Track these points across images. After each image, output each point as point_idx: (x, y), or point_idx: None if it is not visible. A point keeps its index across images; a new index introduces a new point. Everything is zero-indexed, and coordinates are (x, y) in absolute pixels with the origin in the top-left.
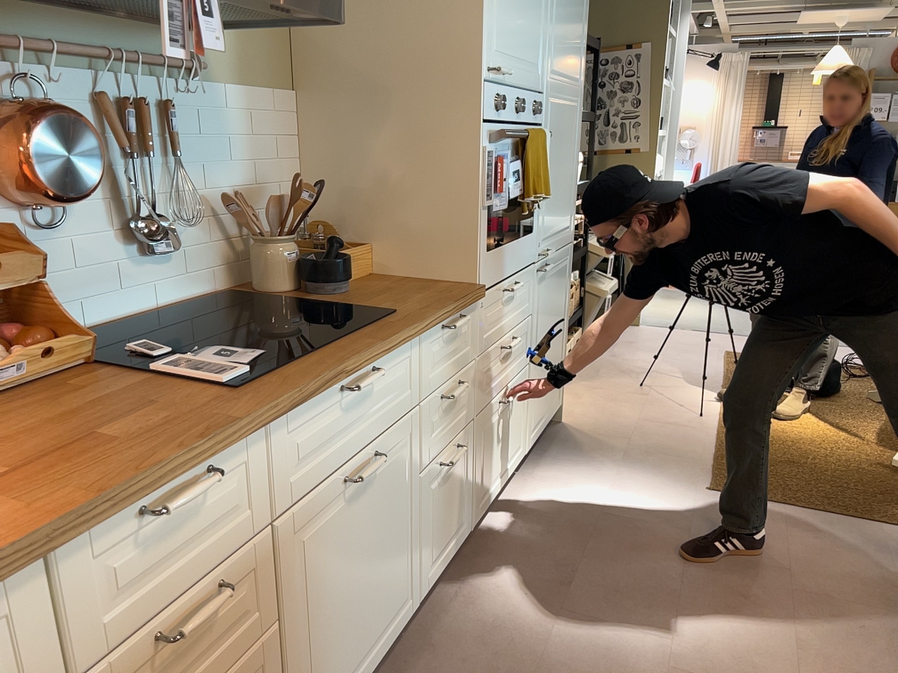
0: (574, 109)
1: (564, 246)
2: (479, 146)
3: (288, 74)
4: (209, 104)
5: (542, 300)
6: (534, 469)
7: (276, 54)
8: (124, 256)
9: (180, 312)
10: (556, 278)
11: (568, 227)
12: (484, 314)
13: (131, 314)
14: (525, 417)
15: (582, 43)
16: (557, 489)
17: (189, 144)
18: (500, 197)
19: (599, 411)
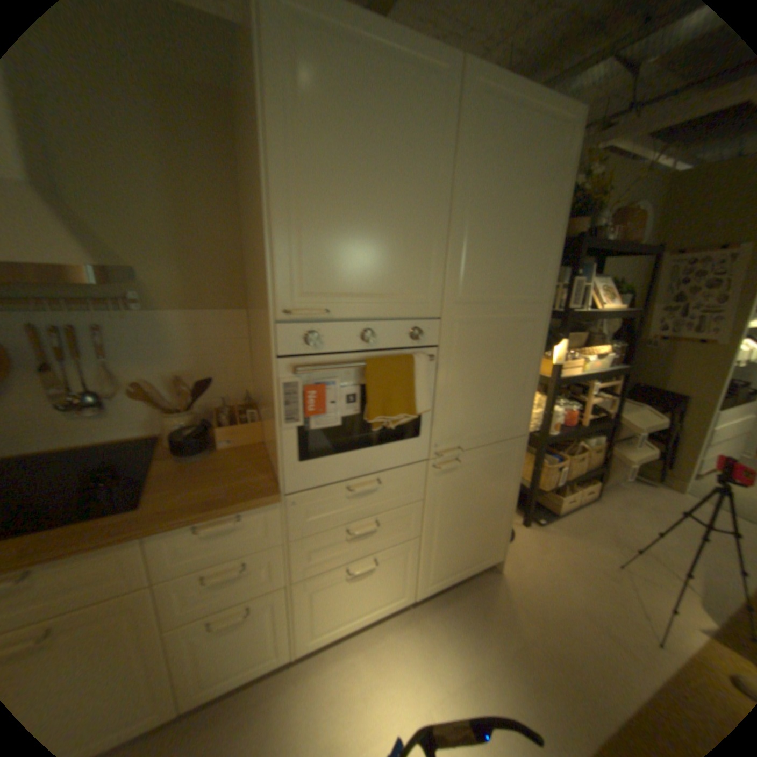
0: (525, 323)
1: (507, 441)
2: (275, 377)
3: (240, 298)
4: (147, 324)
5: (448, 488)
6: (429, 615)
7: (226, 286)
8: (63, 415)
9: (103, 450)
10: (484, 468)
11: (513, 425)
12: (301, 510)
13: (69, 447)
14: (412, 577)
15: (549, 260)
16: (424, 651)
17: (125, 350)
18: (326, 417)
19: (549, 580)
